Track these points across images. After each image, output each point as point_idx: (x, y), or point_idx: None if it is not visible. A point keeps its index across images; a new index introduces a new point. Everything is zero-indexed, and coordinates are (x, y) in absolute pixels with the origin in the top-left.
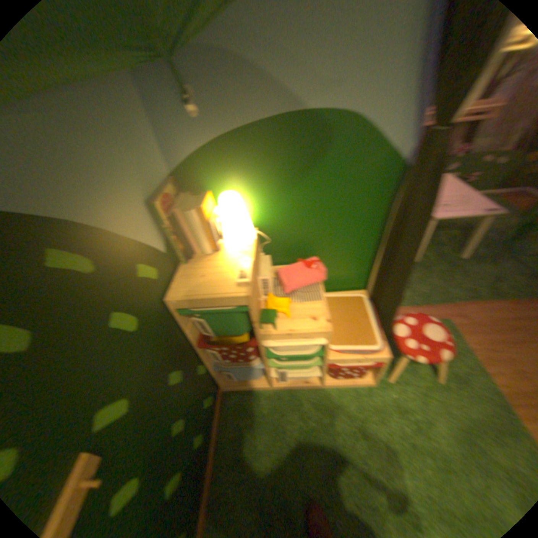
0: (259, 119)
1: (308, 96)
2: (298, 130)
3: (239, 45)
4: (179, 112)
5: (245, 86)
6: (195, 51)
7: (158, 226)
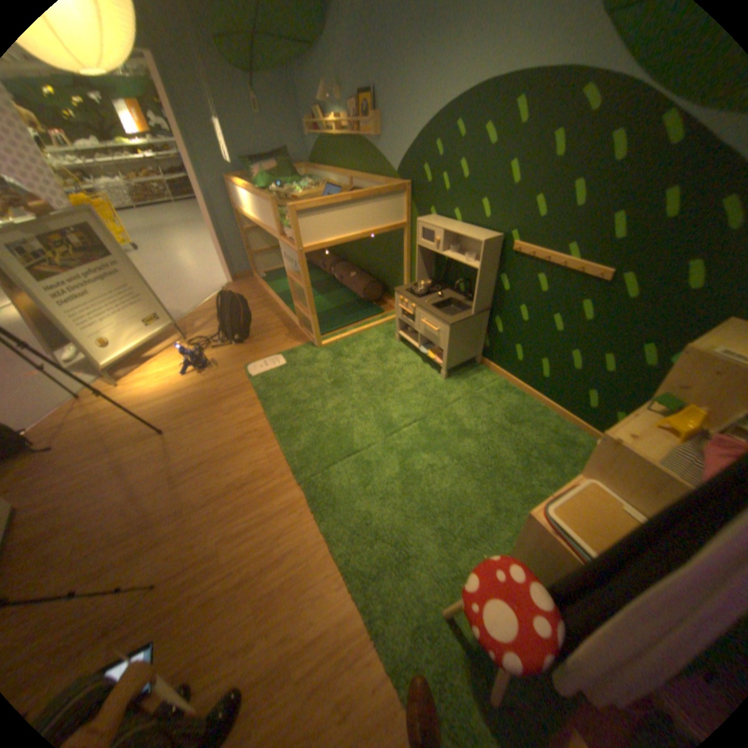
0: None
1: None
2: None
3: None
4: None
5: None
6: None
7: None
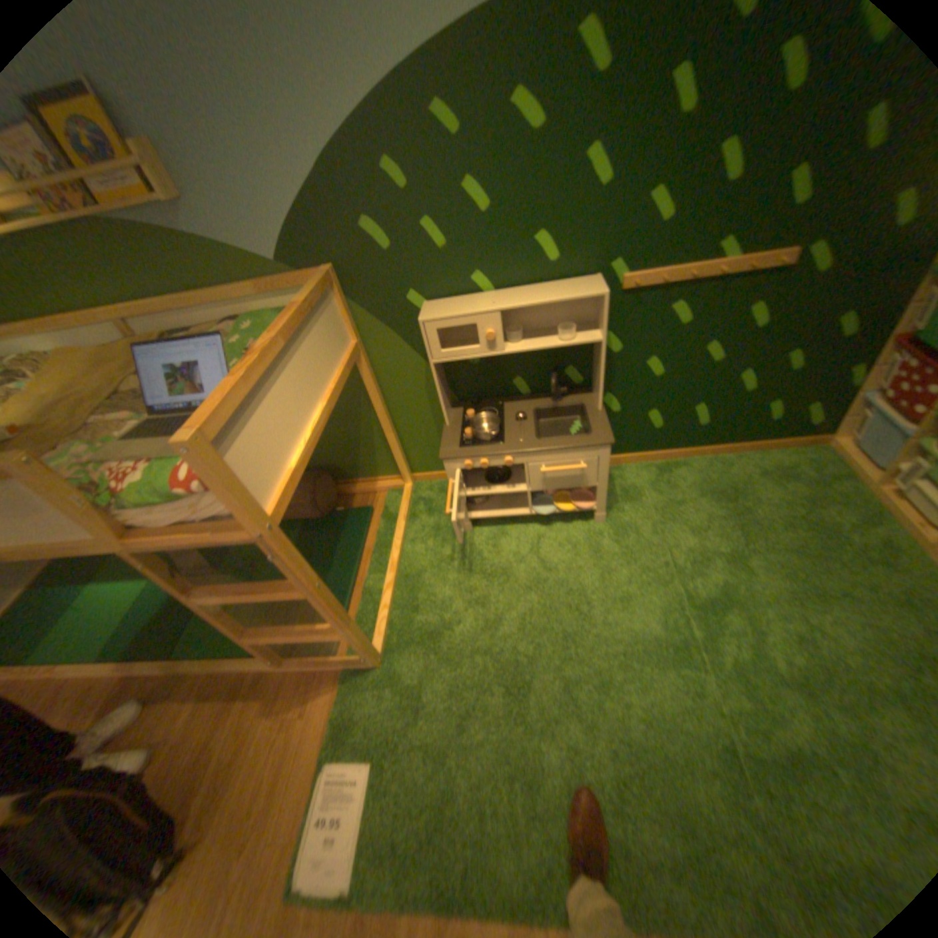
0: None
1: None
2: None
3: None
4: None
5: None
6: None
7: None
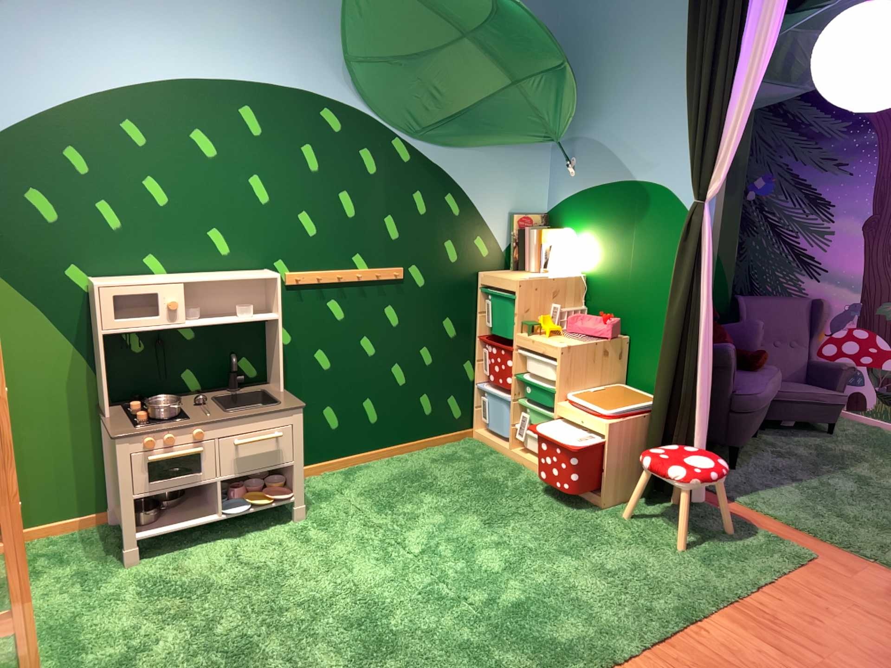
0: (605, 183)
1: (635, 172)
2: (627, 194)
3: (603, 140)
4: (565, 172)
5: (601, 161)
6: (582, 141)
7: (508, 230)
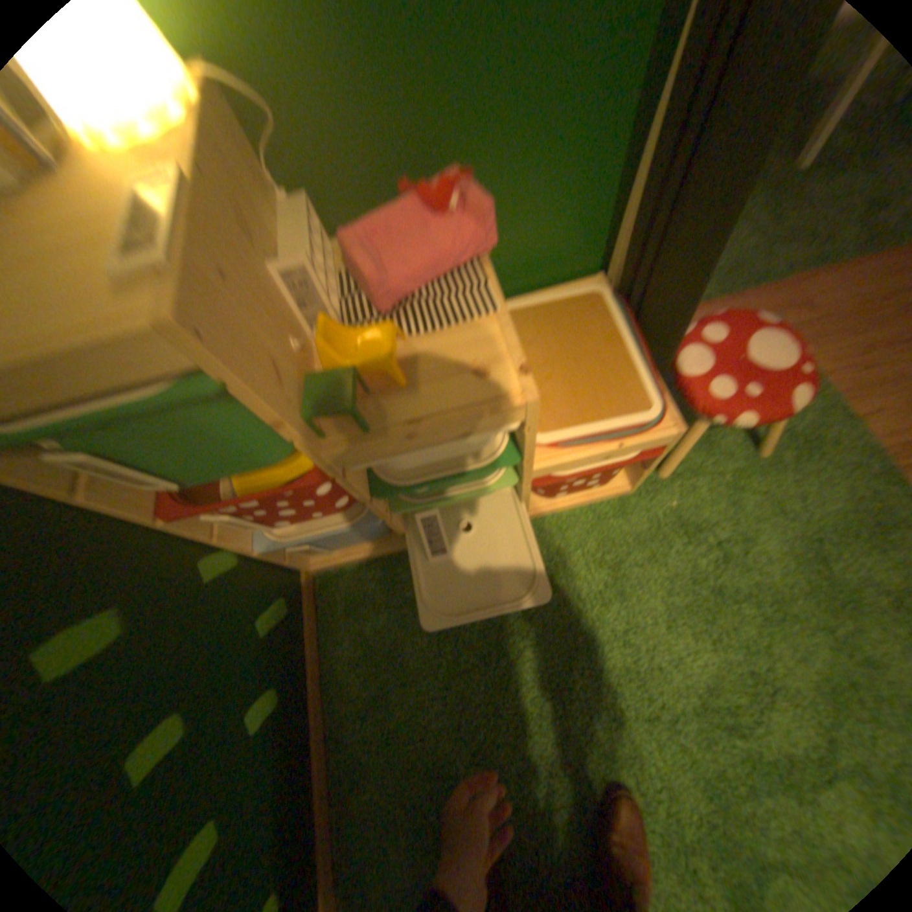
0: None
1: None
2: None
3: None
4: None
5: None
6: None
7: None
